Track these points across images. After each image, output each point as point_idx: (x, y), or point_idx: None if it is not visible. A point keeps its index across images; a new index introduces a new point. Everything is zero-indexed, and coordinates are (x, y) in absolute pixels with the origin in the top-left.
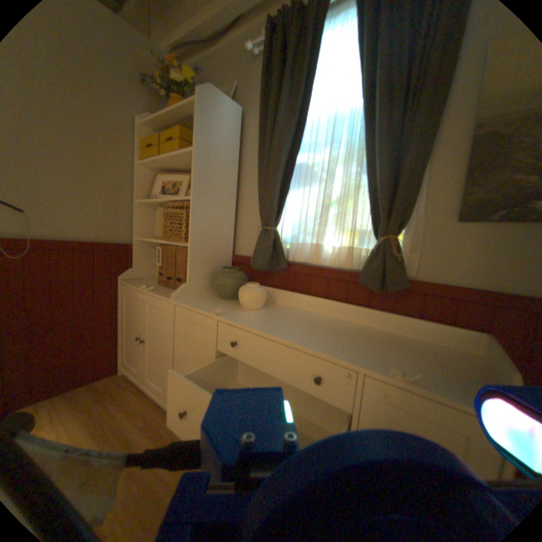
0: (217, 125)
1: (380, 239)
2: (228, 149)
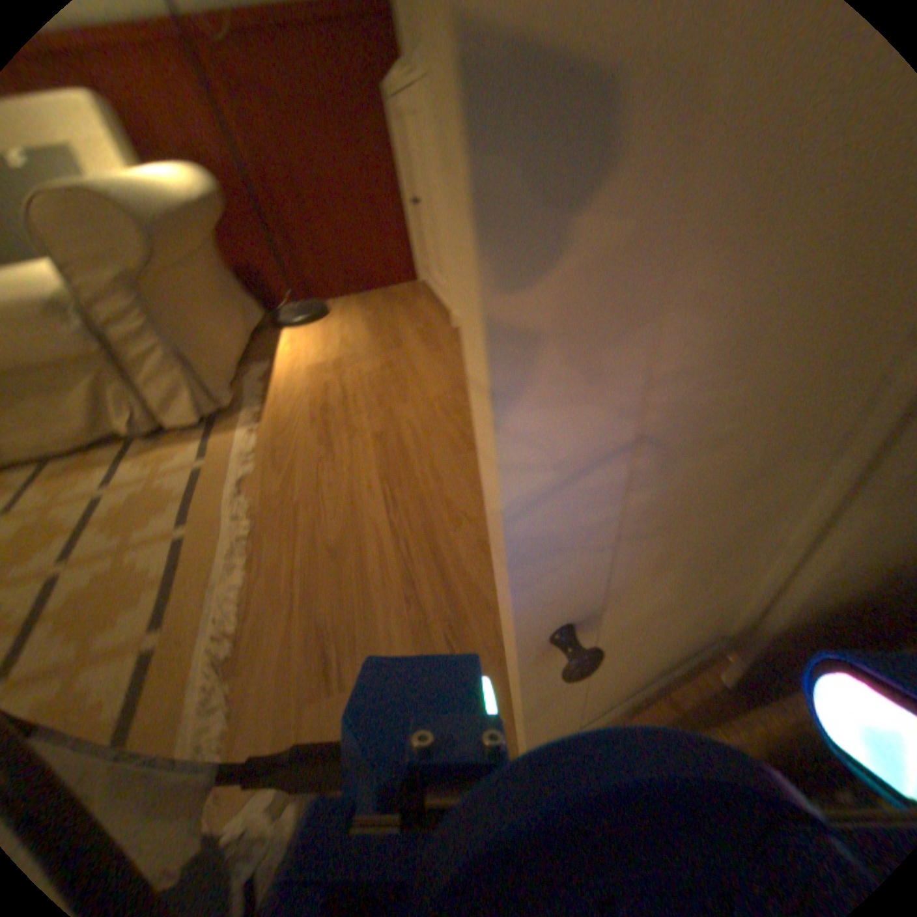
0: None
1: None
2: None
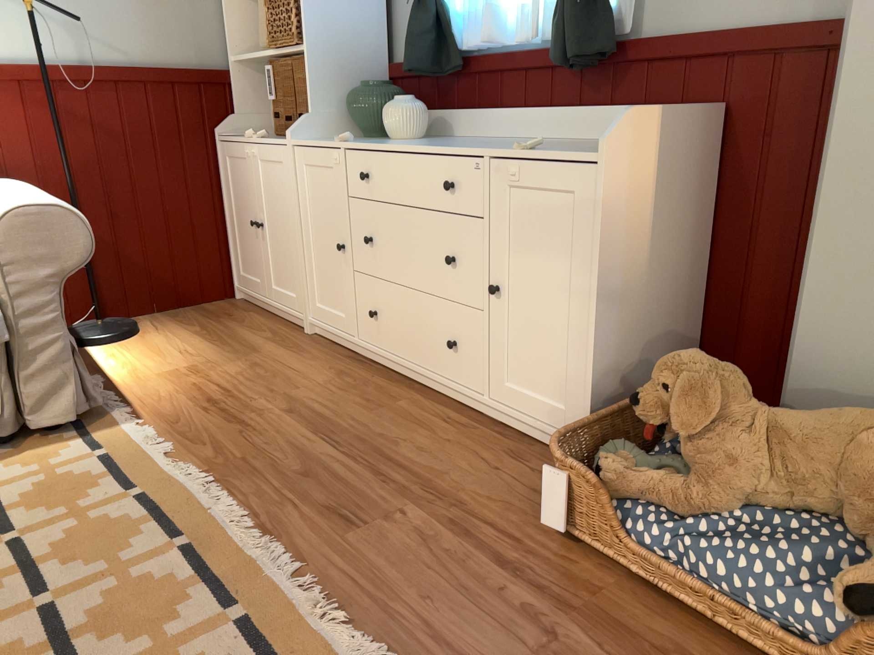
0: None
1: None
2: None
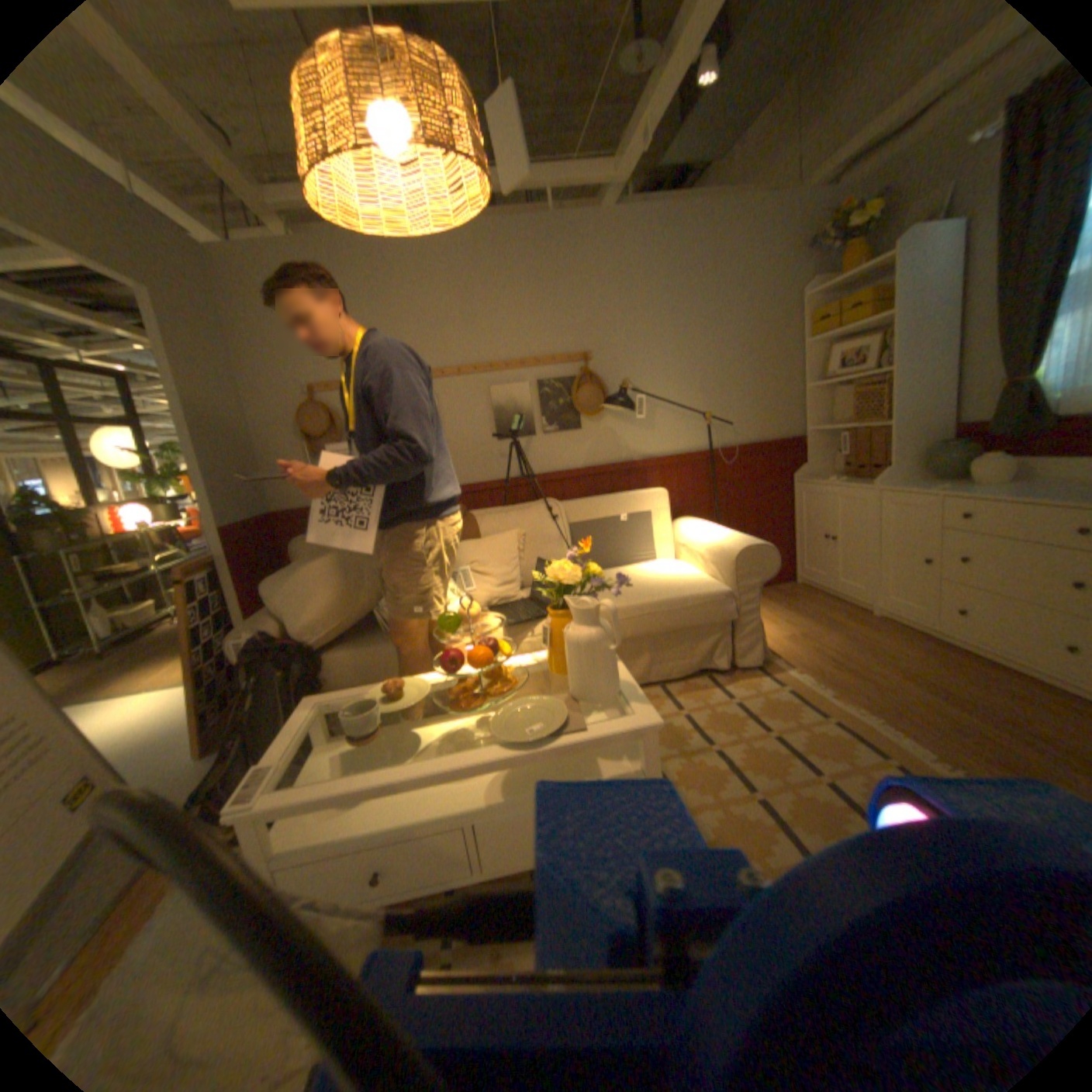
0: (924, 267)
1: None
2: (941, 287)
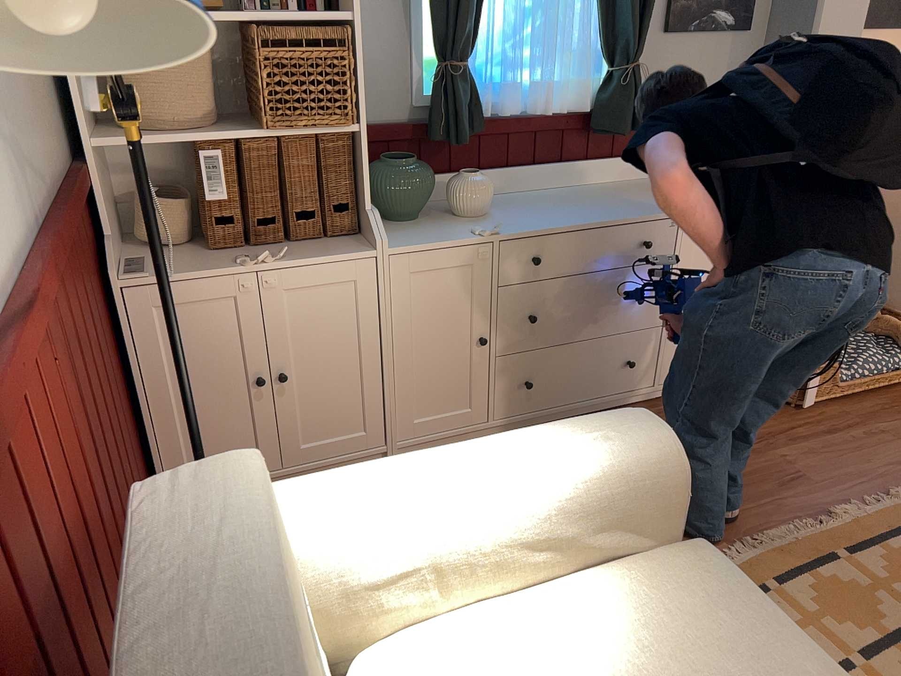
0: None
1: (615, 66)
2: None
